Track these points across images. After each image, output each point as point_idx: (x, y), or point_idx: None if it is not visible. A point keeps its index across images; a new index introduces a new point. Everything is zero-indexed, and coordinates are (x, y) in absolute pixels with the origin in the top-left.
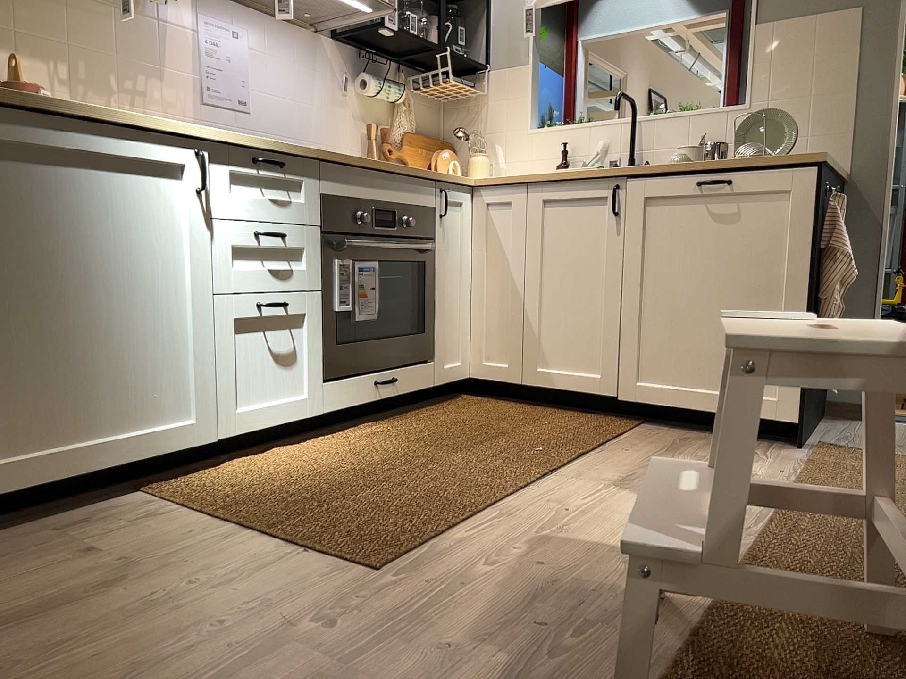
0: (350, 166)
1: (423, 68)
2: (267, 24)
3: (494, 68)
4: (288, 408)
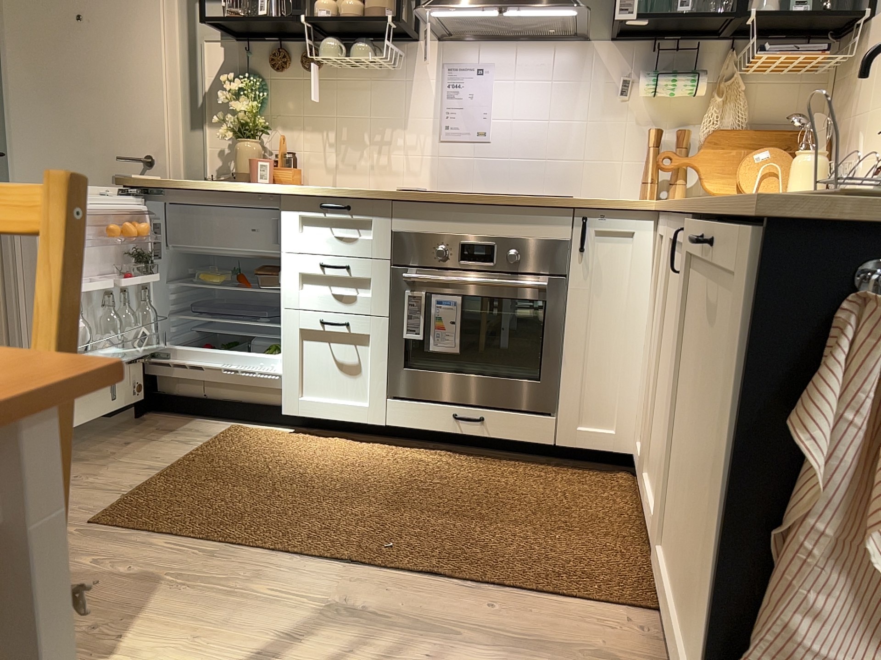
0: (428, 203)
1: (775, 35)
2: (516, 50)
3: (877, 13)
4: (347, 410)
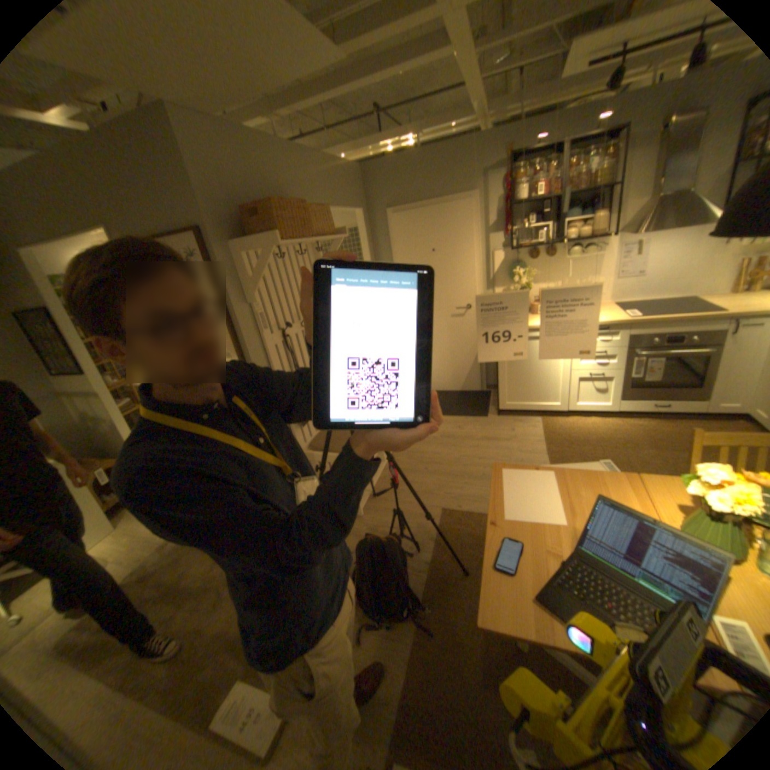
0: (652, 322)
1: None
2: (666, 231)
3: None
4: (601, 407)
